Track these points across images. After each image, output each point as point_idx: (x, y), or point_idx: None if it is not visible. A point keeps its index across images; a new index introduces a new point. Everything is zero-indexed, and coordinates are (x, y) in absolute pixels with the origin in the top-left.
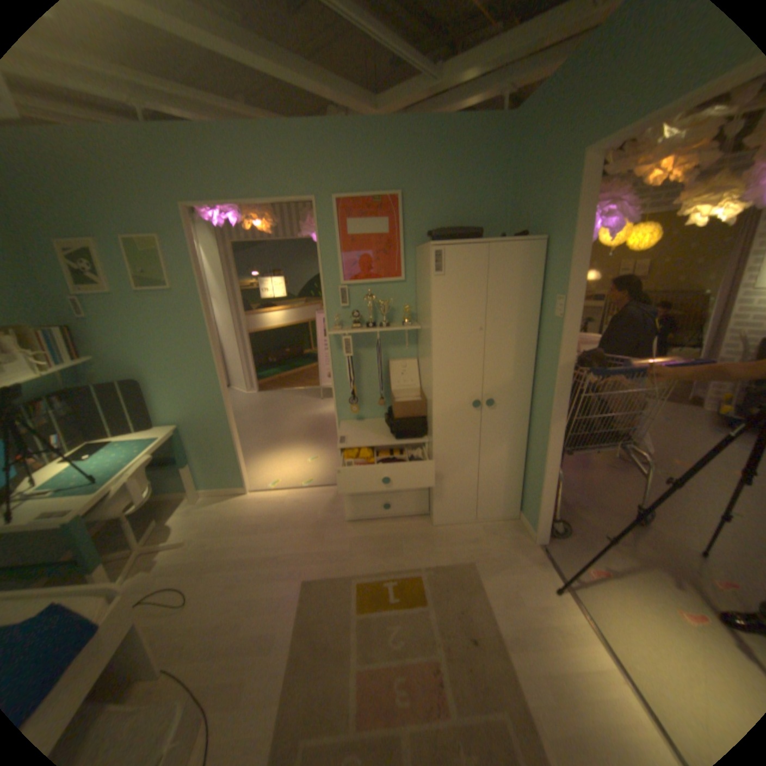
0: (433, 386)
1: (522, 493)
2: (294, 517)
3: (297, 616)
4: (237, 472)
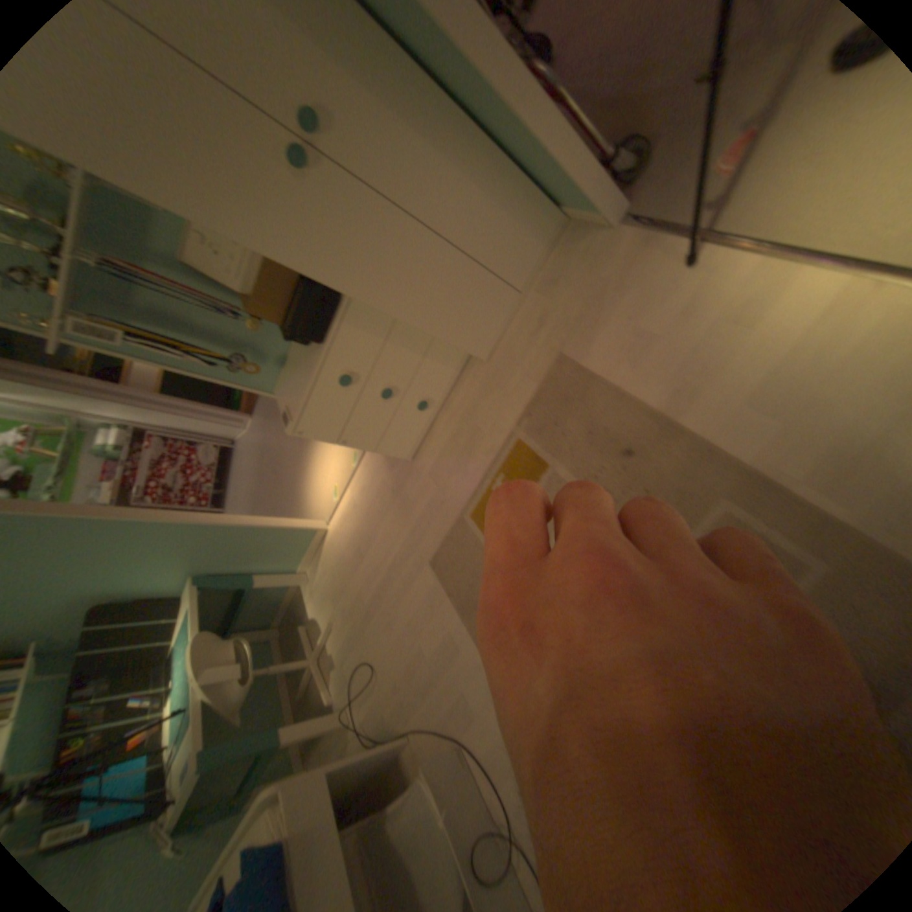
0: (208, 223)
1: (533, 178)
2: (372, 505)
3: (448, 596)
4: (290, 528)
